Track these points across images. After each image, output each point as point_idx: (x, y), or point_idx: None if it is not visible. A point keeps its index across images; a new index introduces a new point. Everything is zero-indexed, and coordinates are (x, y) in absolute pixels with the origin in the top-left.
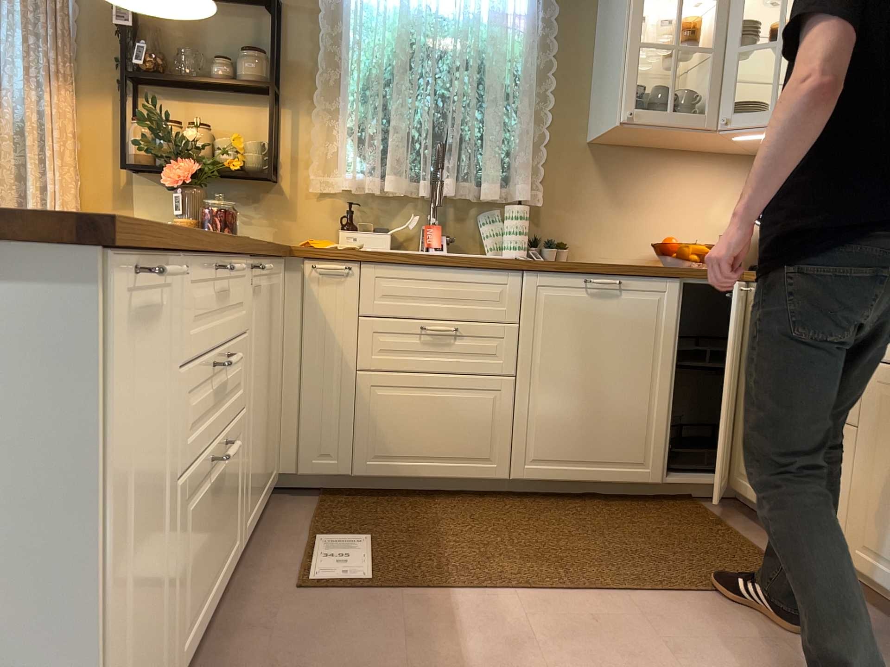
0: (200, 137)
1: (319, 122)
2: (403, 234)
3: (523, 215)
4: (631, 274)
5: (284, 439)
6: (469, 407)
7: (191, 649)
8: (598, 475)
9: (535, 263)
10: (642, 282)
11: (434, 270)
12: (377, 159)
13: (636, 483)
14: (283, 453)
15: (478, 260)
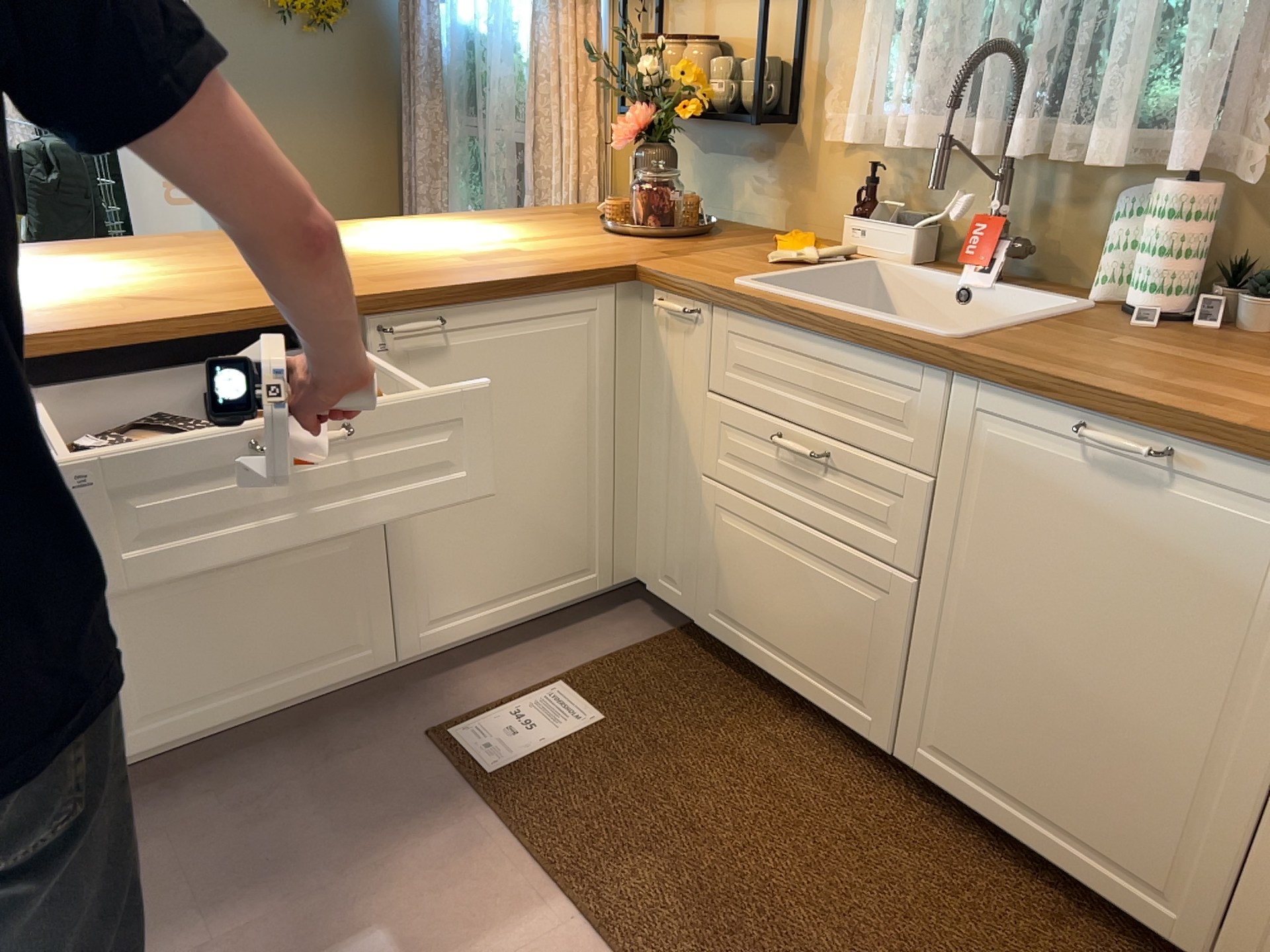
0: (654, 70)
1: (848, 12)
2: (963, 228)
3: (1170, 214)
4: (1197, 441)
5: (638, 536)
6: (837, 597)
7: (194, 733)
8: (1050, 849)
9: (966, 362)
10: (1234, 469)
11: (804, 338)
12: (907, 84)
13: (1137, 920)
14: (638, 553)
15: (866, 334)
